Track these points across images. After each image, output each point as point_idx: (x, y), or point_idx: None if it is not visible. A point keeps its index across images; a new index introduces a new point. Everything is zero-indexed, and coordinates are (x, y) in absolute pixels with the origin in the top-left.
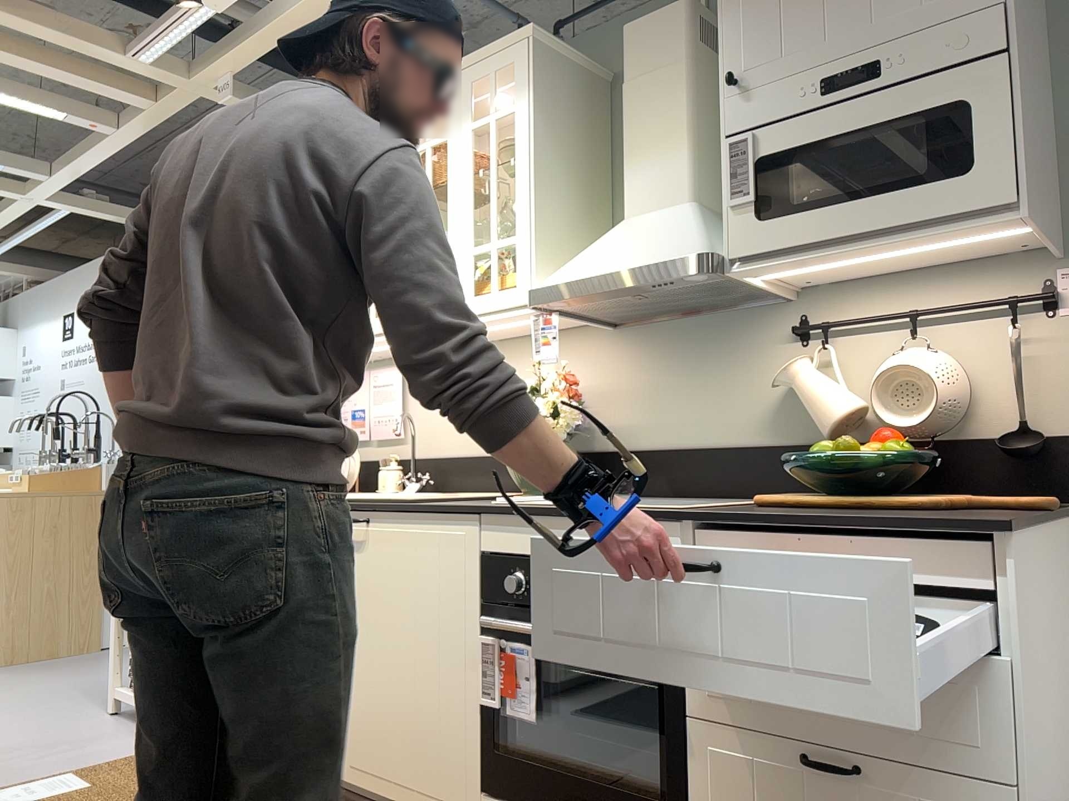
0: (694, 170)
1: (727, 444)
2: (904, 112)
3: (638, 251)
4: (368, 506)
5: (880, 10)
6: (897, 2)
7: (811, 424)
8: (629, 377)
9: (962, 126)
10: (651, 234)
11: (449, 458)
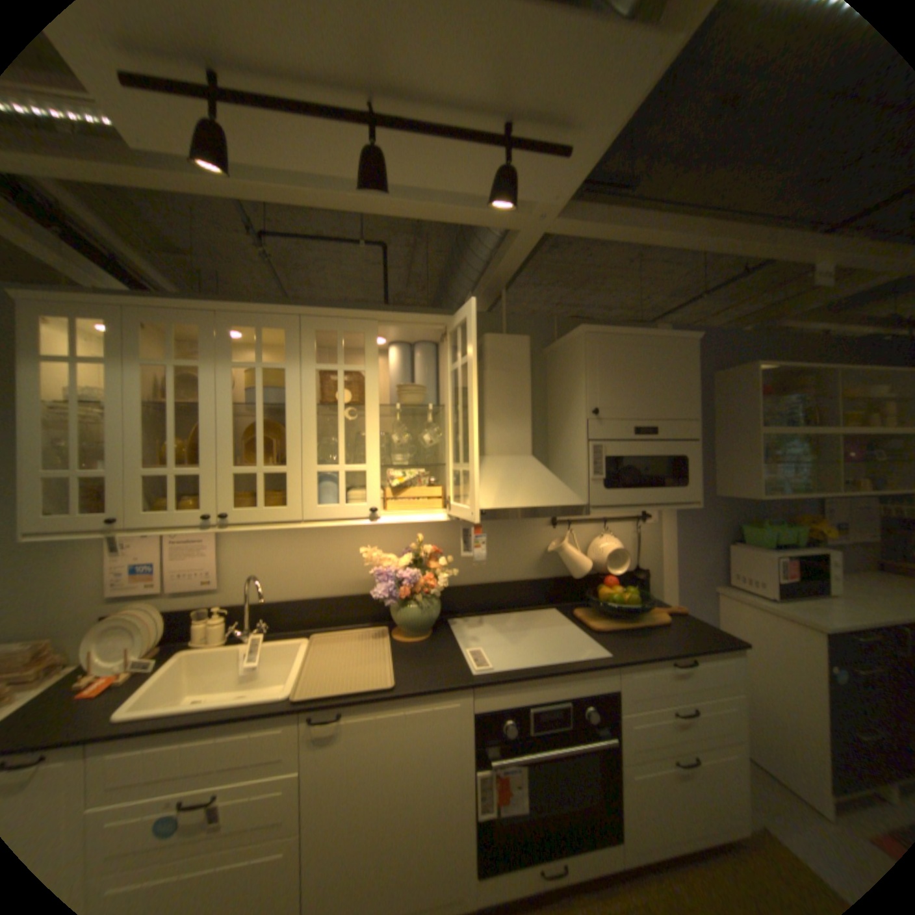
0: (532, 437)
1: (514, 580)
2: (667, 454)
3: (535, 492)
4: (342, 704)
5: (660, 404)
6: (666, 404)
7: (556, 568)
8: (455, 542)
9: (686, 467)
10: (529, 478)
11: (281, 602)
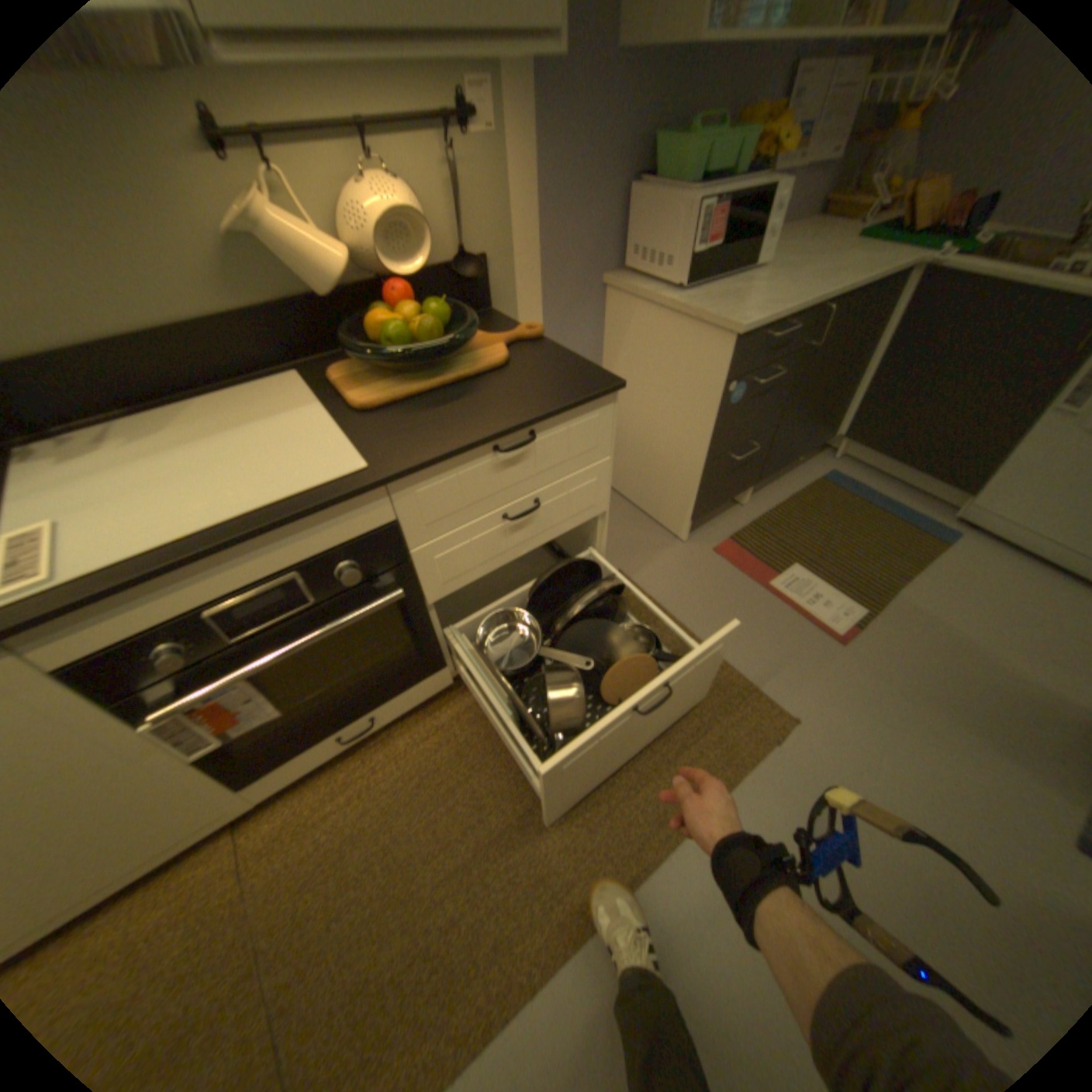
0: None
1: (173, 321)
2: None
3: None
4: None
5: None
6: None
7: (276, 275)
8: None
9: None
10: None
11: None
